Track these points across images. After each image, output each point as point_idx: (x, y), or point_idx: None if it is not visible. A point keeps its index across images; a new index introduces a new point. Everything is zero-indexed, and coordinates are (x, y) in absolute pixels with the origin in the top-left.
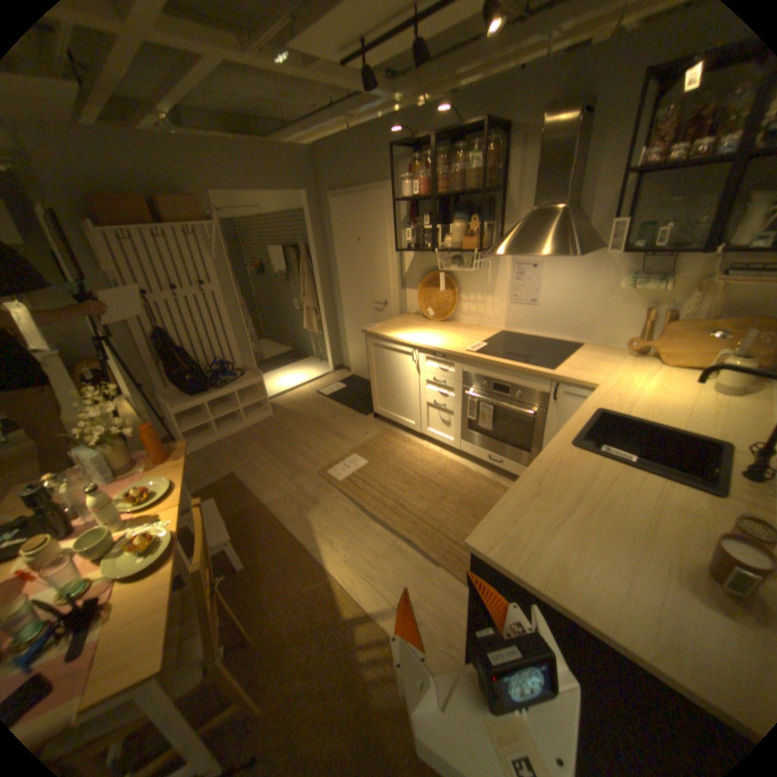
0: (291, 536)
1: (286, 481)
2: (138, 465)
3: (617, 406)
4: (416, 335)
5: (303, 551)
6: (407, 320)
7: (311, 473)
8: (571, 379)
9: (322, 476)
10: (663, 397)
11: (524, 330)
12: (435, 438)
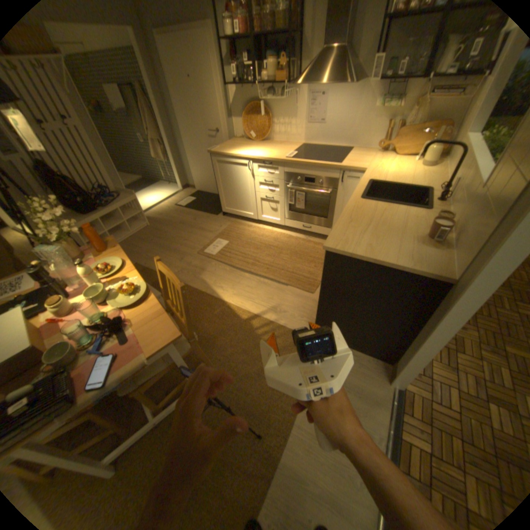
0: (195, 289)
1: (177, 261)
2: (86, 254)
3: (378, 178)
4: (248, 151)
5: (206, 294)
6: (237, 142)
7: (193, 254)
8: (351, 167)
9: (201, 254)
10: (399, 171)
11: (317, 142)
12: (268, 221)
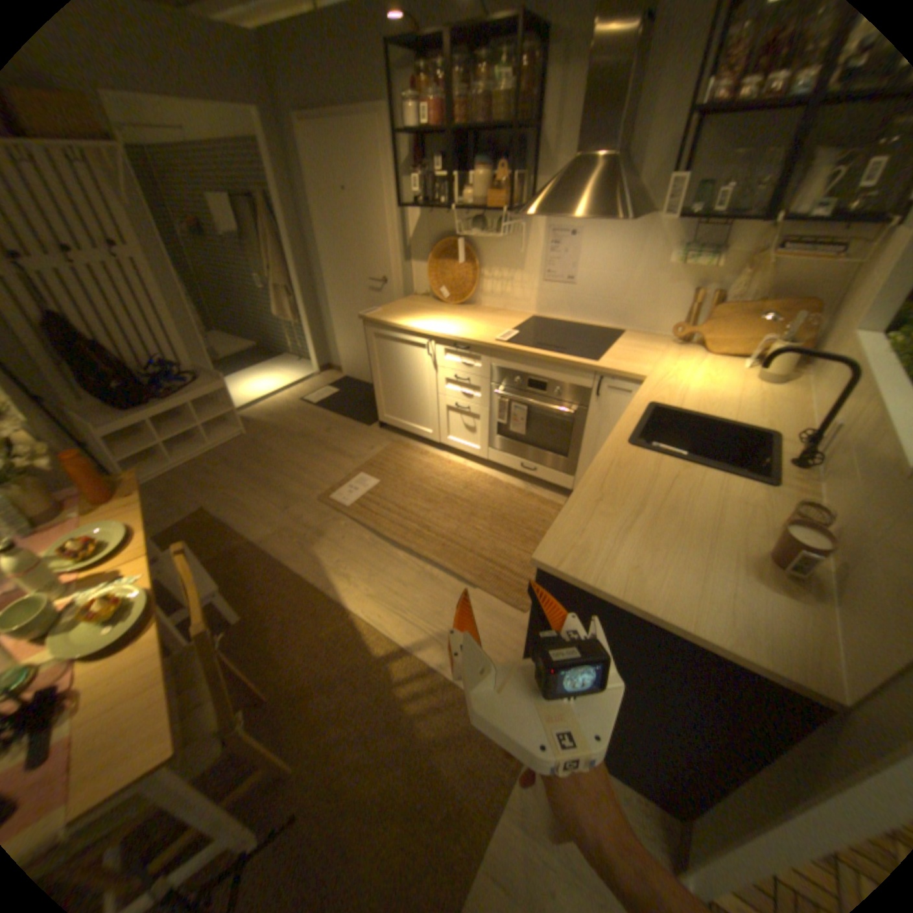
0: (296, 575)
1: (278, 511)
2: (70, 507)
3: (668, 399)
4: (431, 321)
5: (314, 590)
6: (417, 302)
7: (310, 499)
8: (617, 371)
9: (325, 501)
10: (711, 388)
11: (559, 315)
12: (458, 448)
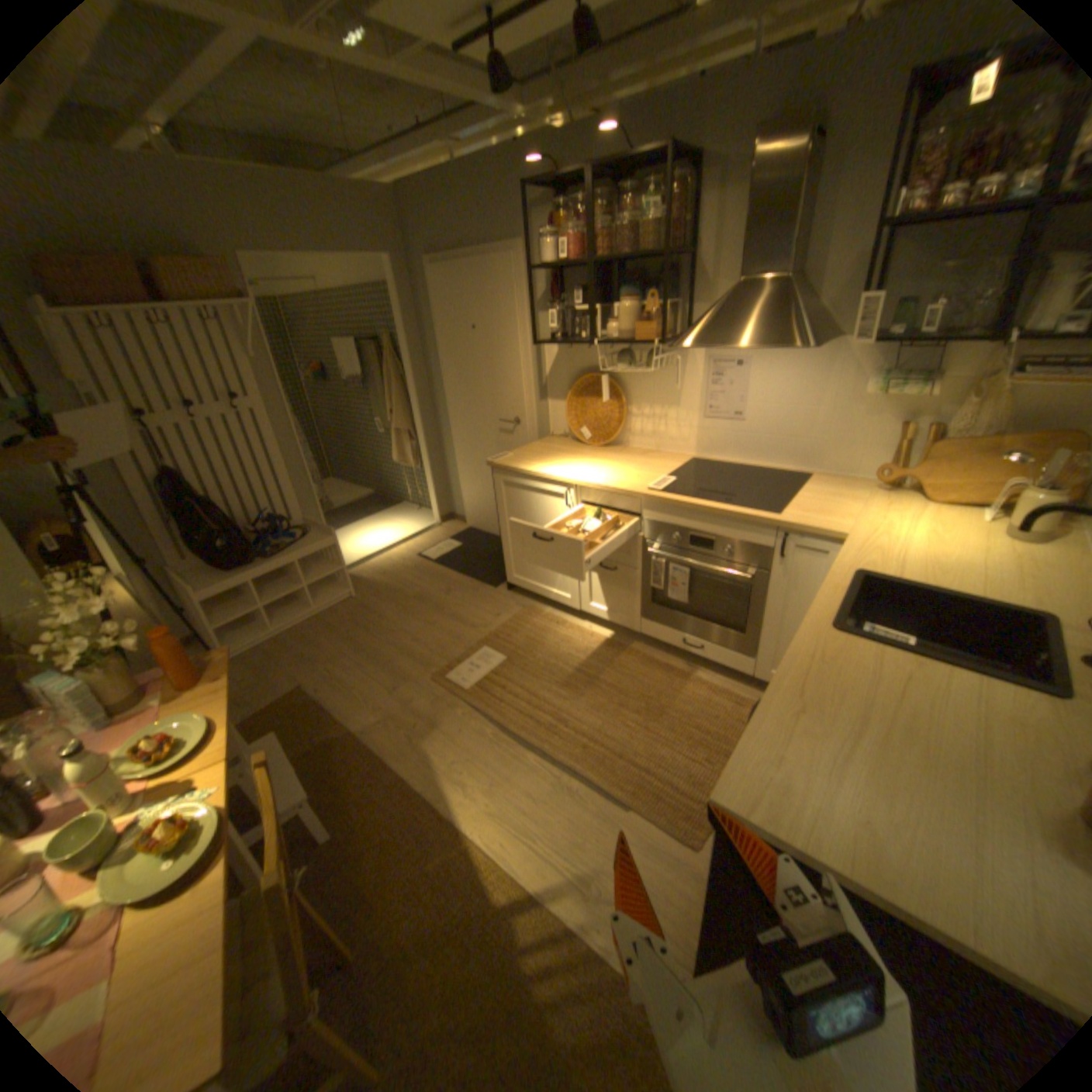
0: (400, 779)
1: (384, 694)
2: (151, 693)
3: (882, 564)
4: (570, 467)
5: (422, 802)
6: (553, 445)
7: (422, 678)
8: (807, 527)
9: (439, 682)
10: (941, 548)
11: (725, 456)
12: (603, 617)
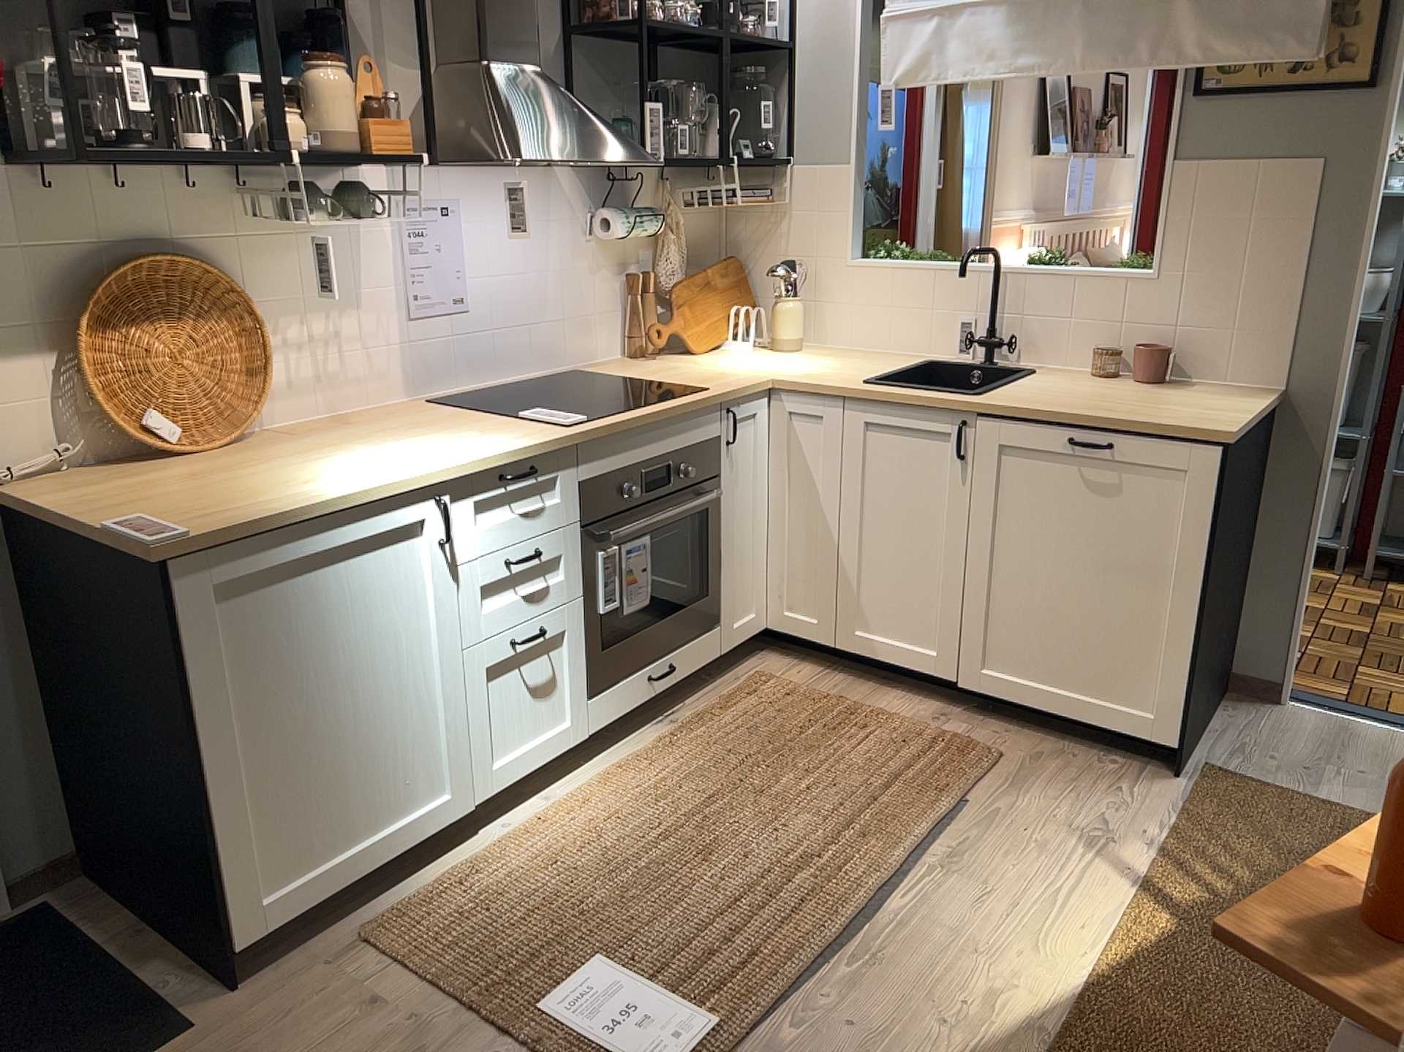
0: None
1: None
2: None
3: (847, 377)
4: (358, 467)
5: None
6: (109, 484)
7: None
8: (748, 385)
9: None
10: (809, 364)
11: (455, 385)
12: (525, 773)
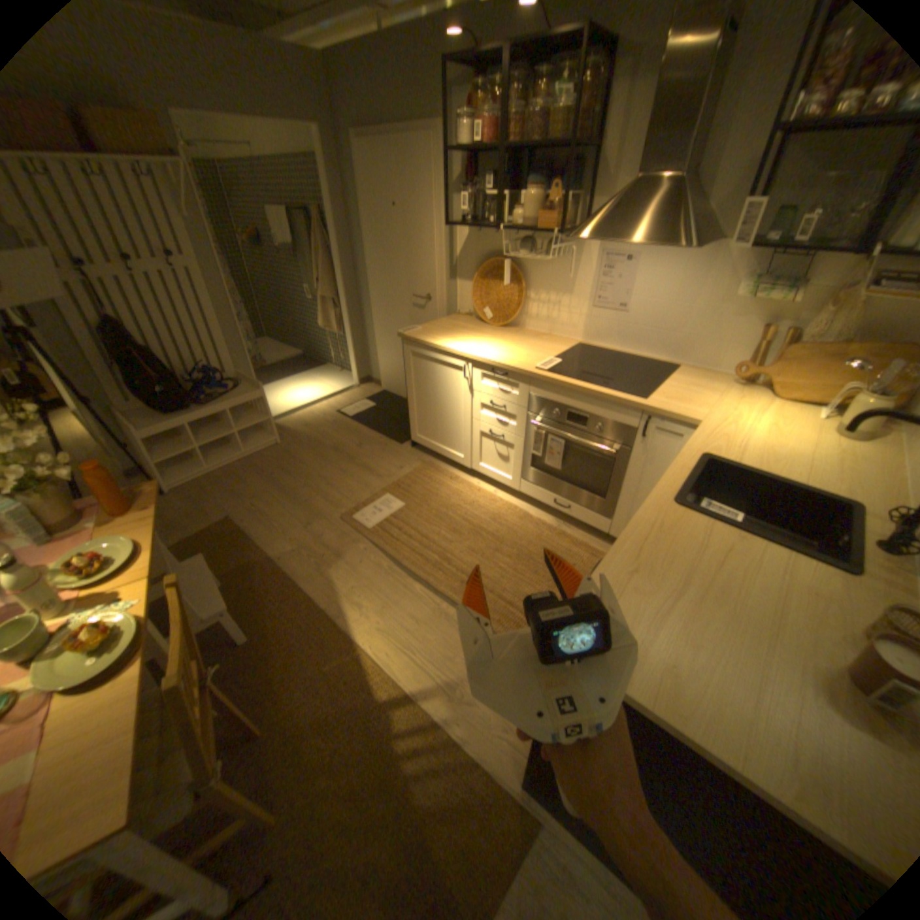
0: (308, 598)
1: (300, 527)
2: (88, 516)
3: (726, 450)
4: (470, 343)
5: (325, 617)
6: (458, 322)
7: (332, 517)
8: (668, 412)
9: (347, 521)
10: (778, 439)
11: (608, 344)
12: (489, 476)
